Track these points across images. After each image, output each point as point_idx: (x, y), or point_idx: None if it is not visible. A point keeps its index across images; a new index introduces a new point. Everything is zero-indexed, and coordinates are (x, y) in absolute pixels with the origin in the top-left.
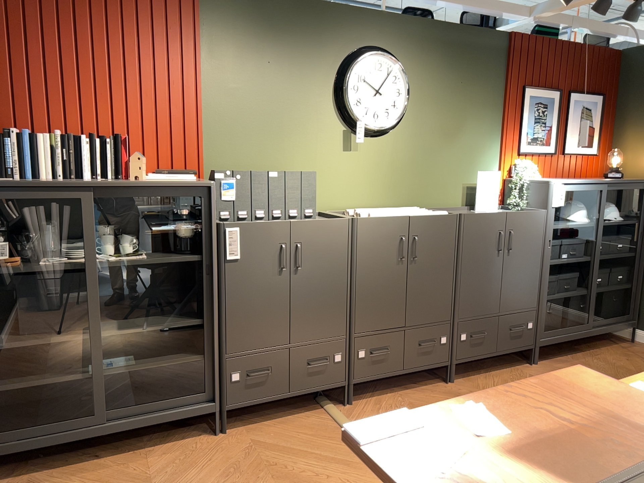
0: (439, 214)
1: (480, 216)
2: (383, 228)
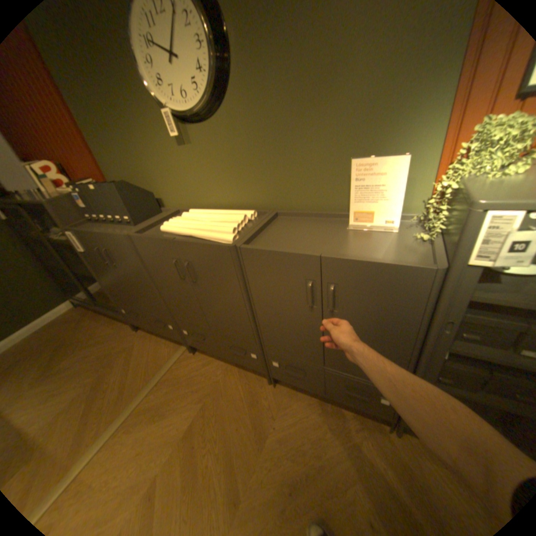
0: (221, 238)
1: (265, 254)
2: (154, 247)
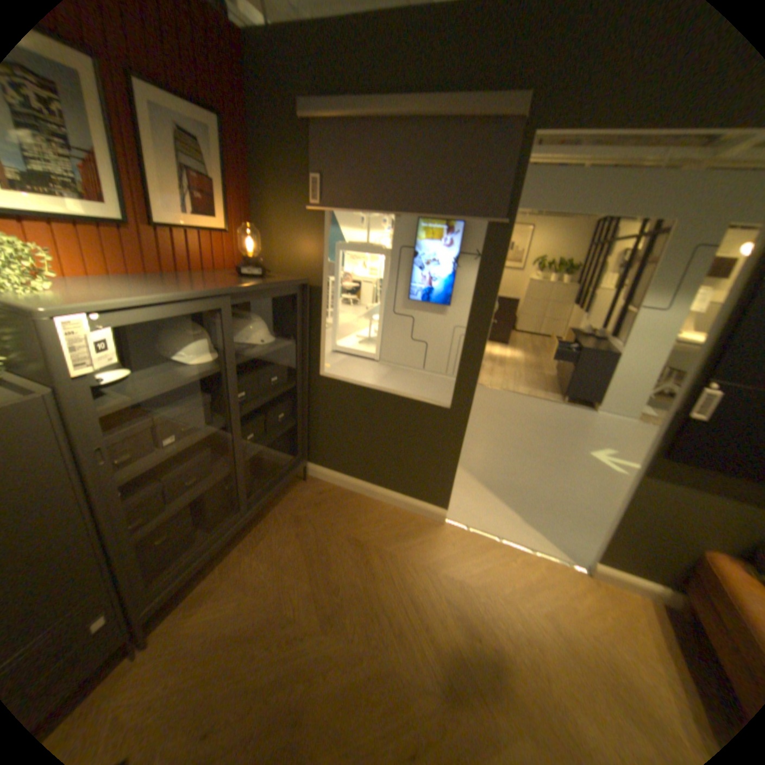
0: None
1: None
2: None
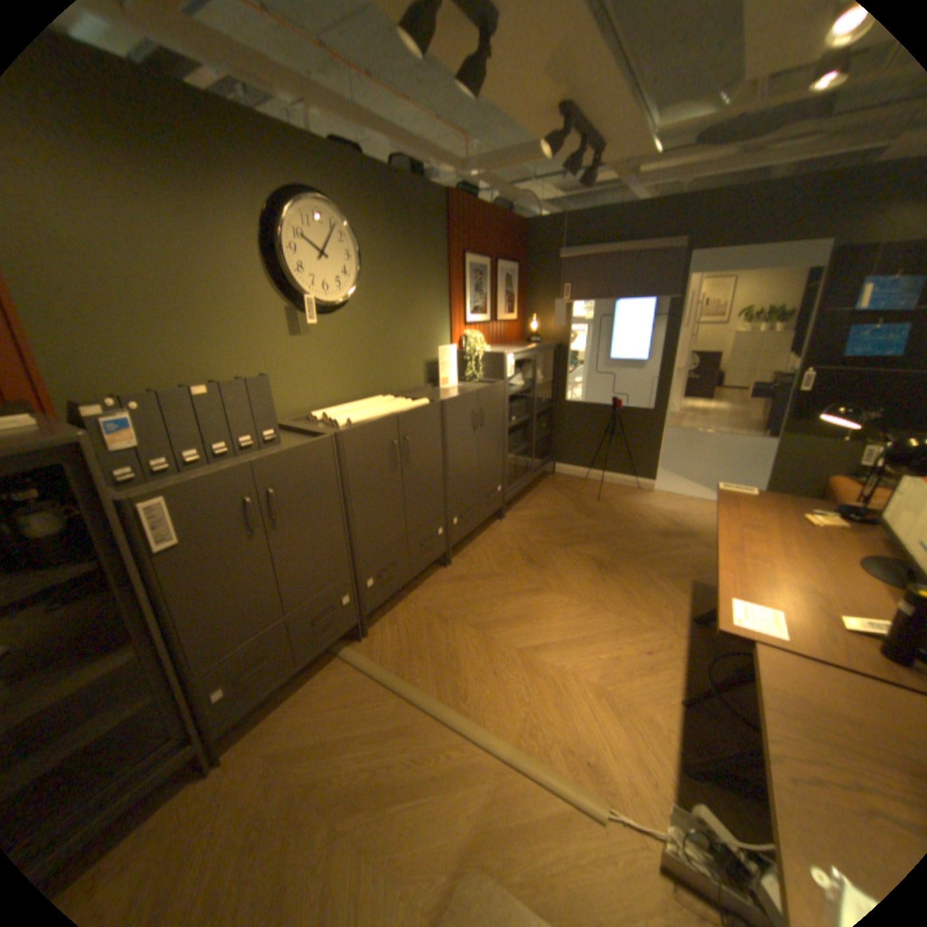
0: (421, 405)
1: (458, 400)
2: (372, 437)
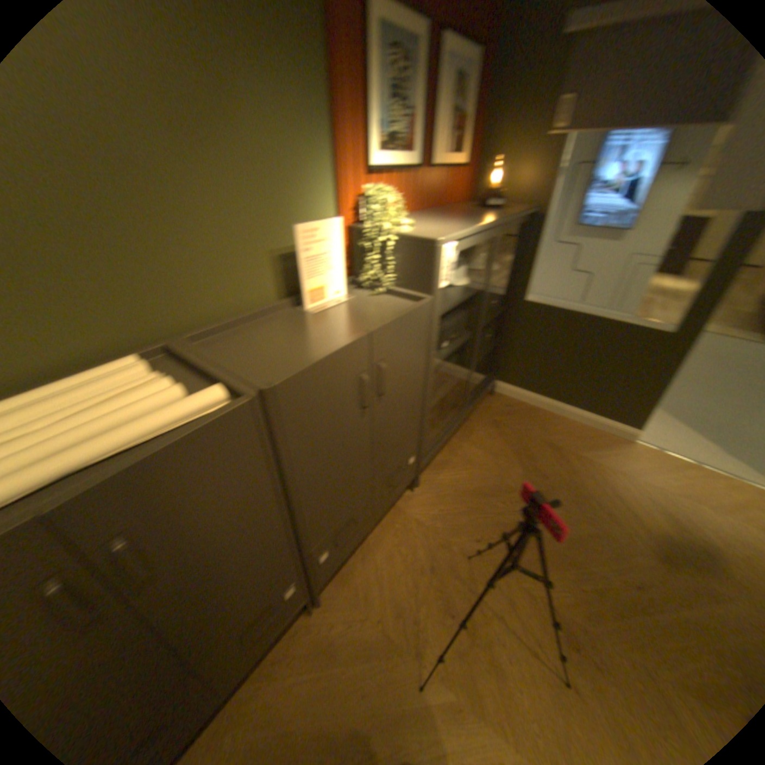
0: (197, 406)
1: (316, 369)
2: None
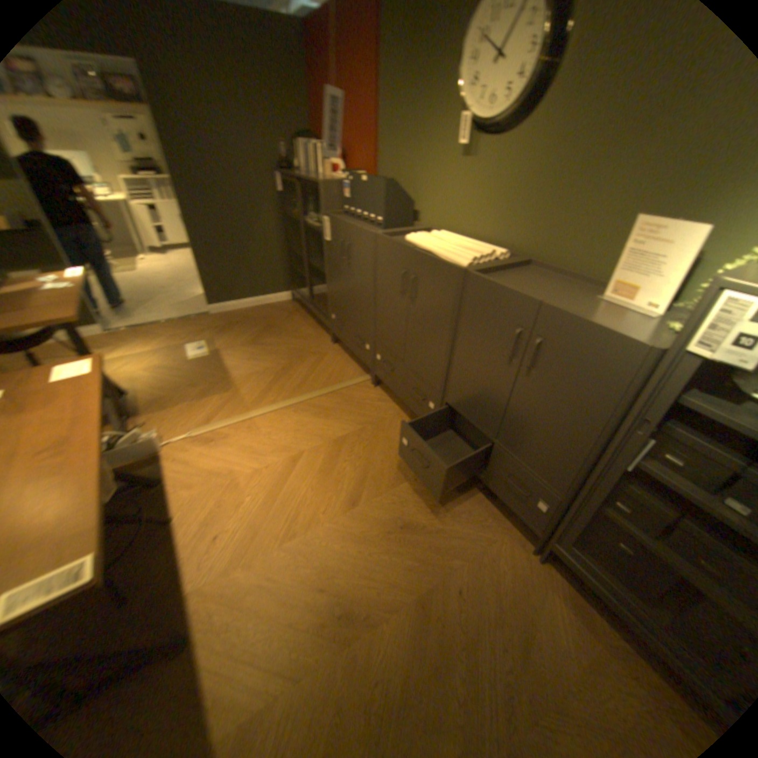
0: (456, 261)
1: (490, 285)
2: (391, 252)
